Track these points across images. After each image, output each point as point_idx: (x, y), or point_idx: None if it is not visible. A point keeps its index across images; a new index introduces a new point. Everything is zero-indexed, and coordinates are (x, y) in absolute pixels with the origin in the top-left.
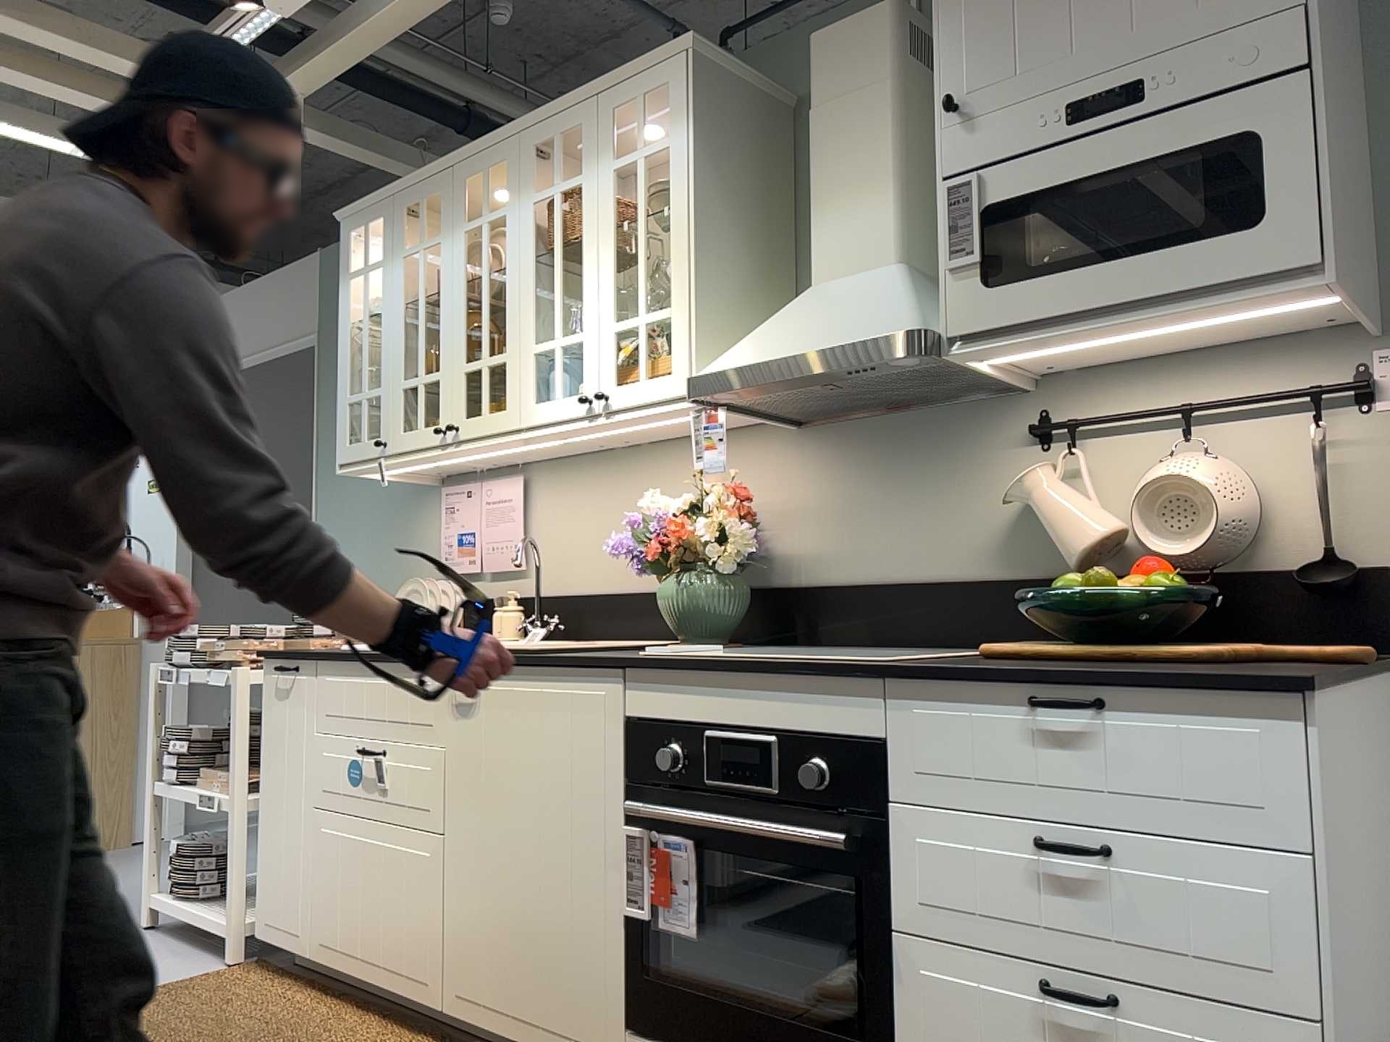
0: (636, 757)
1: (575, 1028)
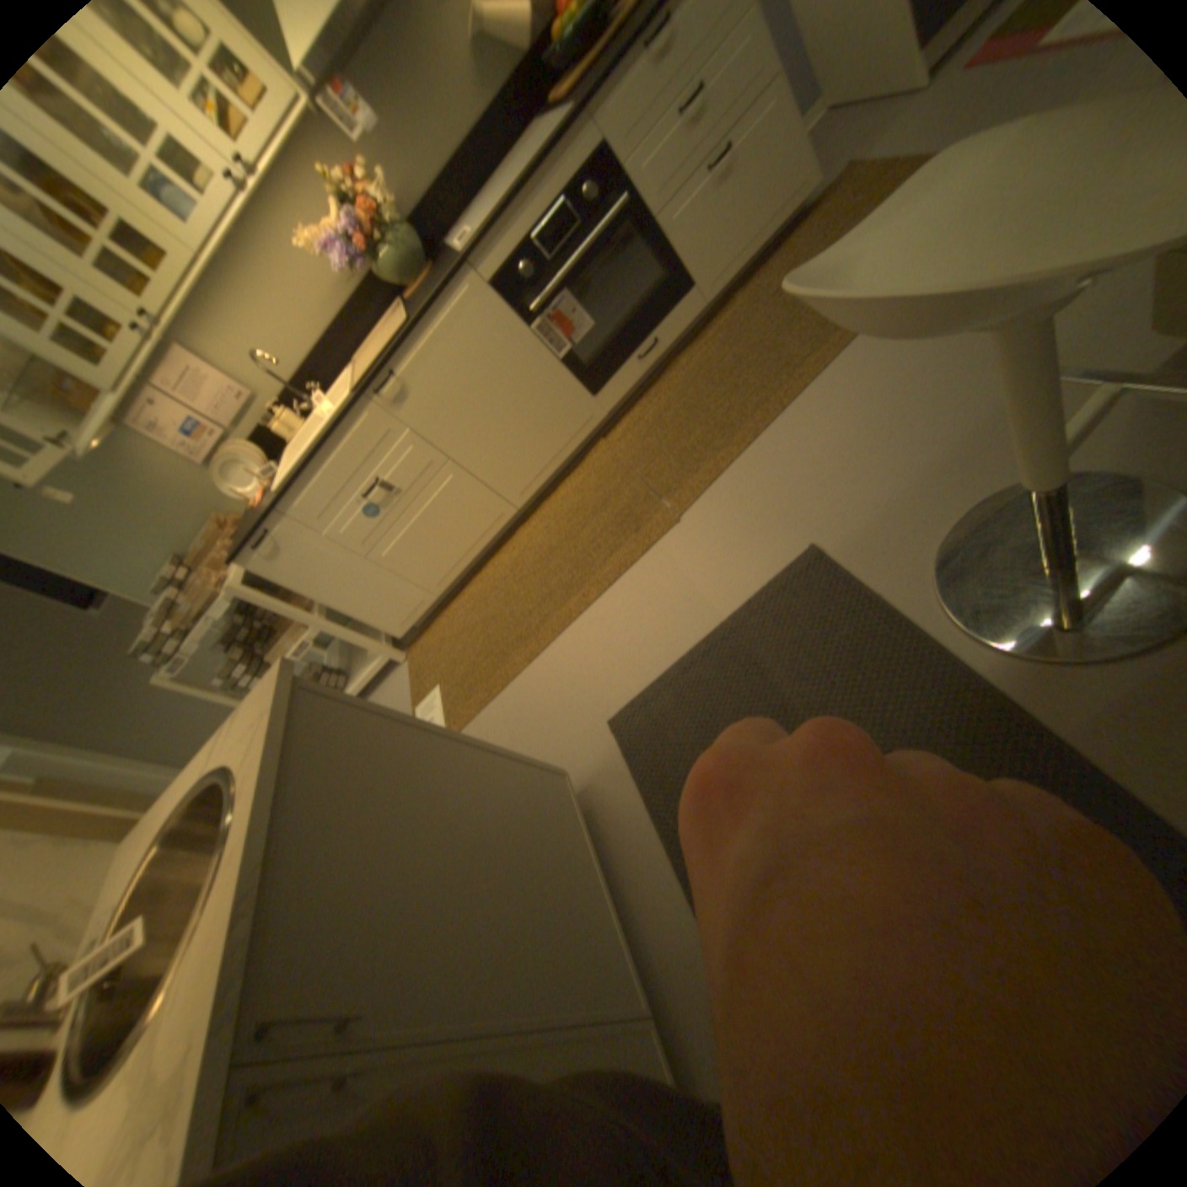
0: (510, 289)
1: (576, 423)
